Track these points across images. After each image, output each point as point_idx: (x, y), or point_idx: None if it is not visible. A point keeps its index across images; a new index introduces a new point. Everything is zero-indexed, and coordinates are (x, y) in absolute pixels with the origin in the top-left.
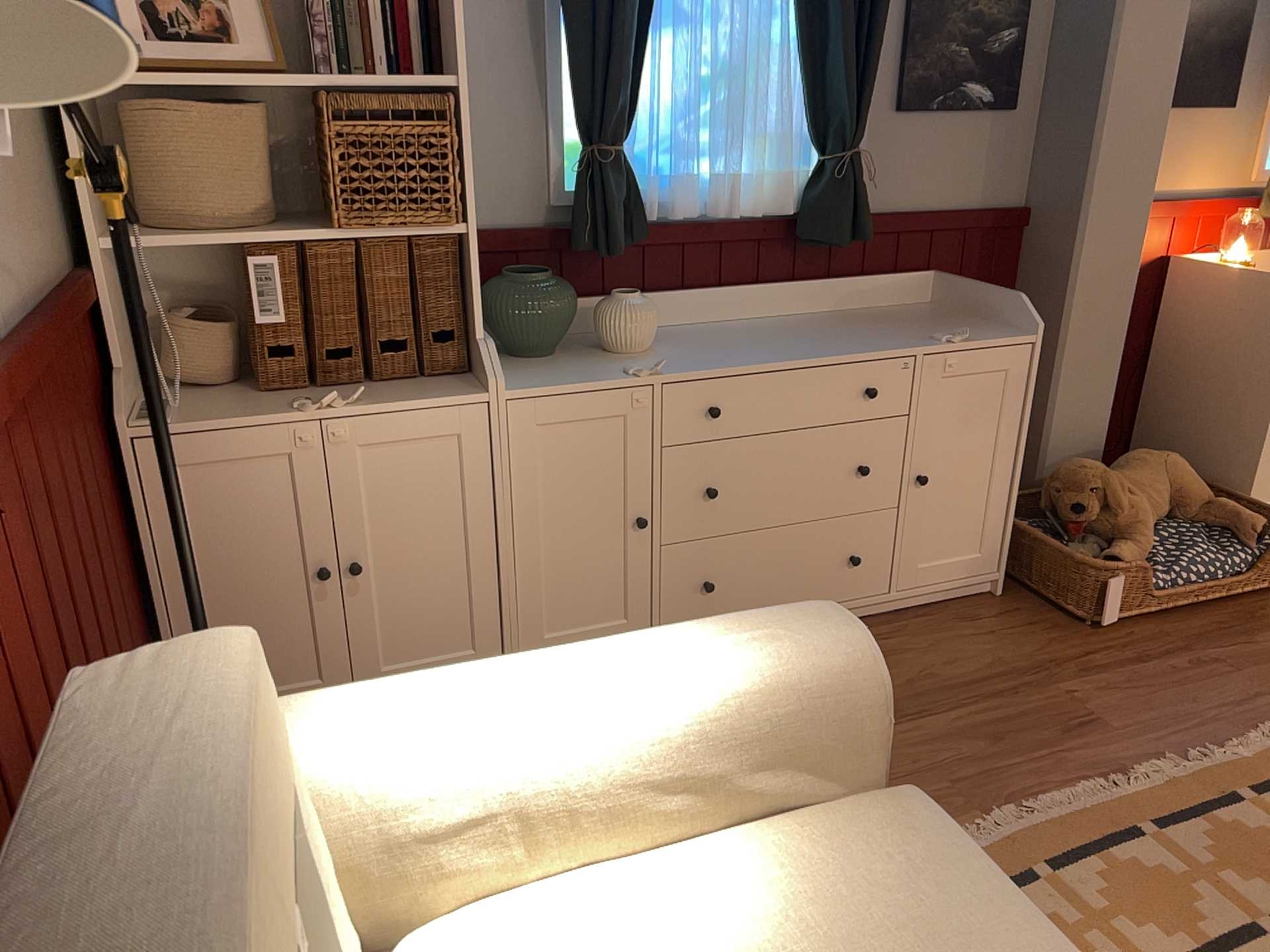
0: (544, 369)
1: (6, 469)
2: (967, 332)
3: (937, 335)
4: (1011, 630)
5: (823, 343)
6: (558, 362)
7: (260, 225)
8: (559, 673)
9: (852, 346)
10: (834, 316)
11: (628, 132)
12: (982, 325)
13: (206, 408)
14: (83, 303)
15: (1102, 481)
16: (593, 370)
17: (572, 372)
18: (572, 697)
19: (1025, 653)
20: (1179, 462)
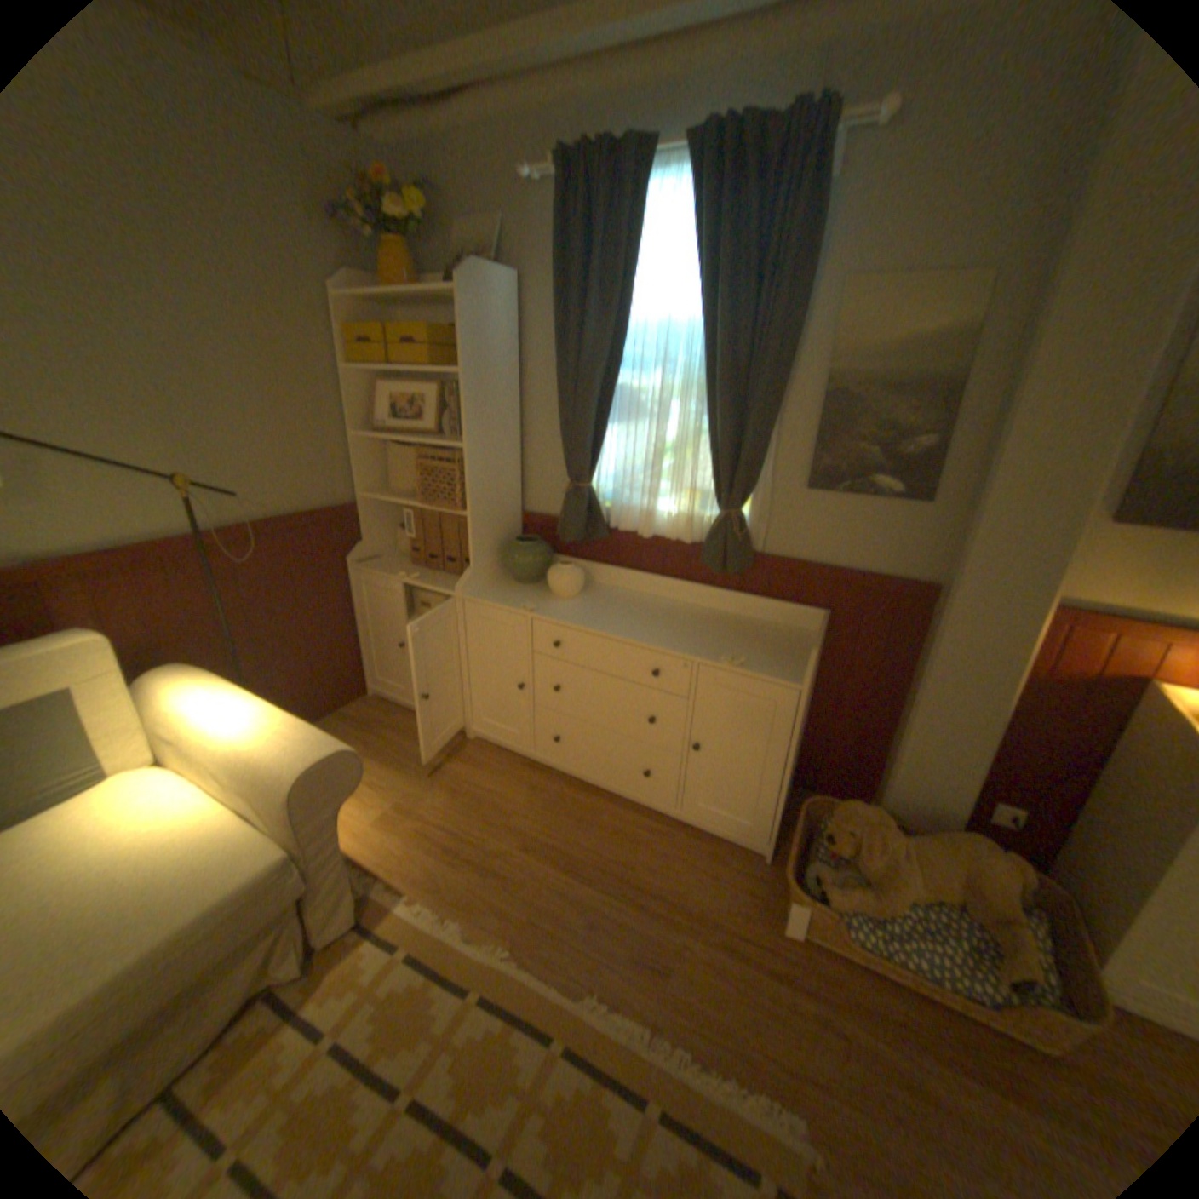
0: (508, 590)
1: (199, 566)
2: (743, 661)
3: (730, 654)
4: (731, 888)
5: (656, 630)
6: (524, 589)
7: (416, 495)
8: (232, 711)
9: (665, 639)
10: (725, 617)
11: (604, 476)
12: (795, 663)
13: (387, 563)
14: (331, 514)
15: (866, 833)
16: (520, 599)
17: (511, 596)
18: (216, 721)
19: (709, 906)
20: (996, 870)
